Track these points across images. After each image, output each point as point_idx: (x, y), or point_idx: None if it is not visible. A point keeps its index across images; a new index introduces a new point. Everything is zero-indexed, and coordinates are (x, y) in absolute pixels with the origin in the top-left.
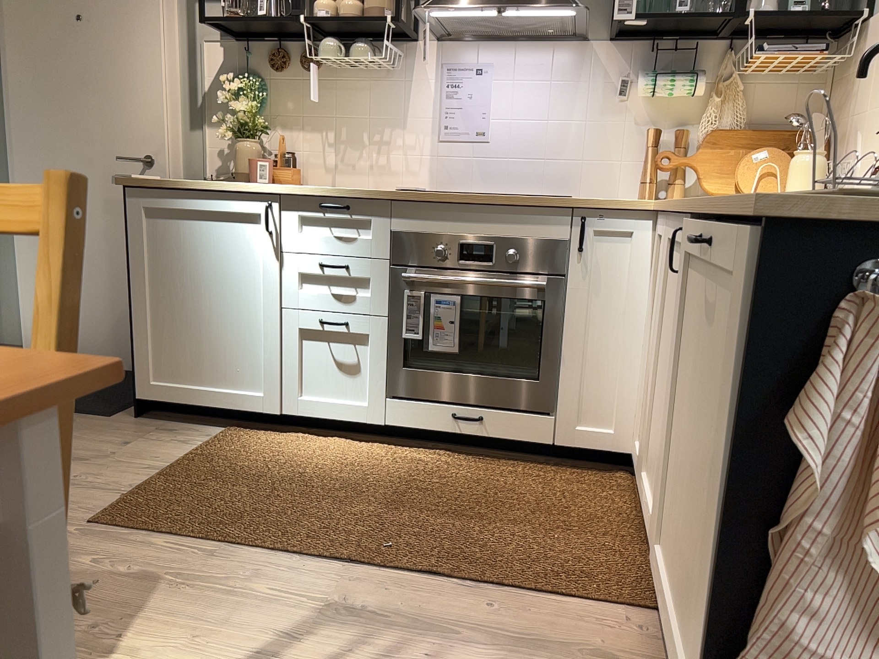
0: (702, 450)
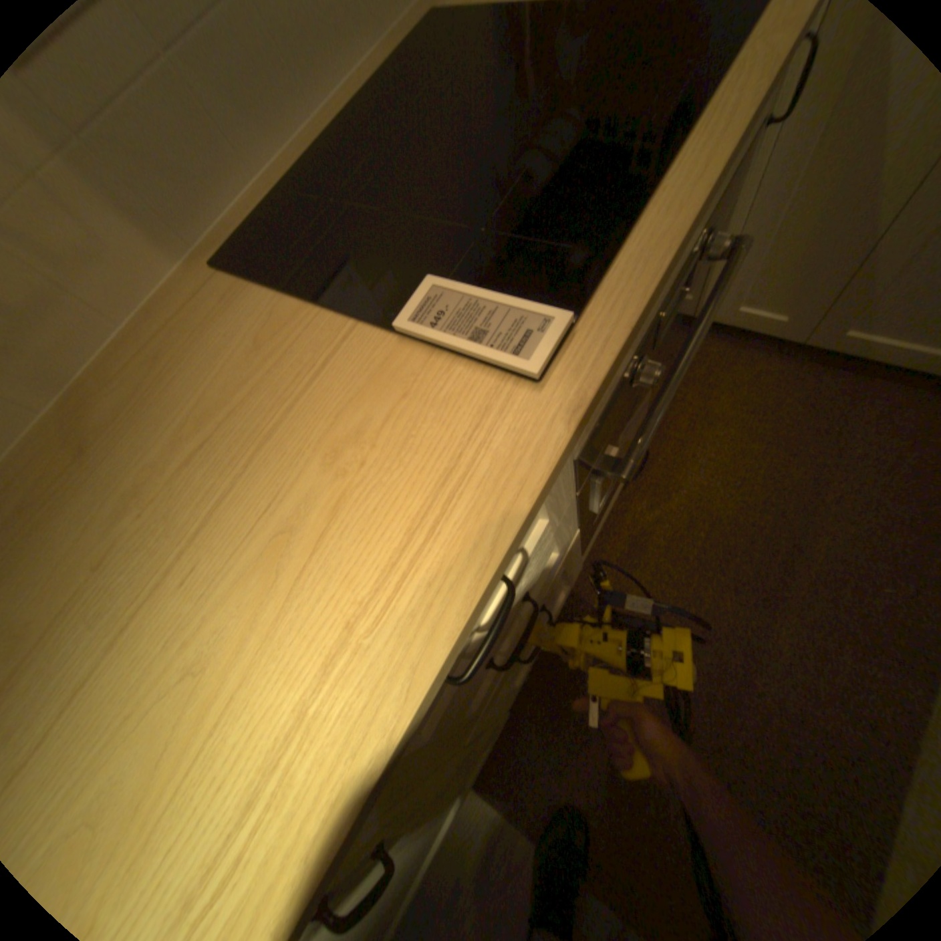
0: None
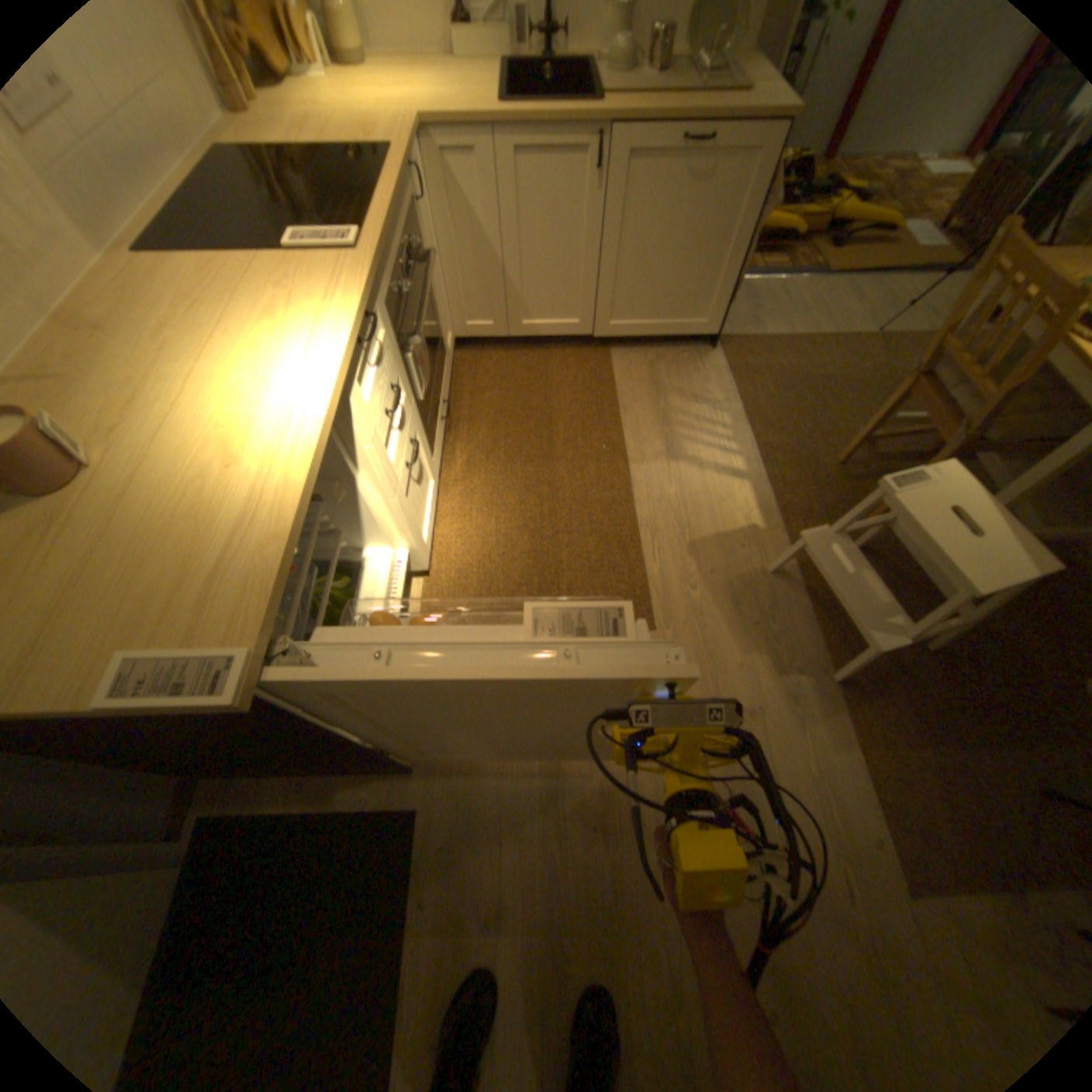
0: (675, 245)
